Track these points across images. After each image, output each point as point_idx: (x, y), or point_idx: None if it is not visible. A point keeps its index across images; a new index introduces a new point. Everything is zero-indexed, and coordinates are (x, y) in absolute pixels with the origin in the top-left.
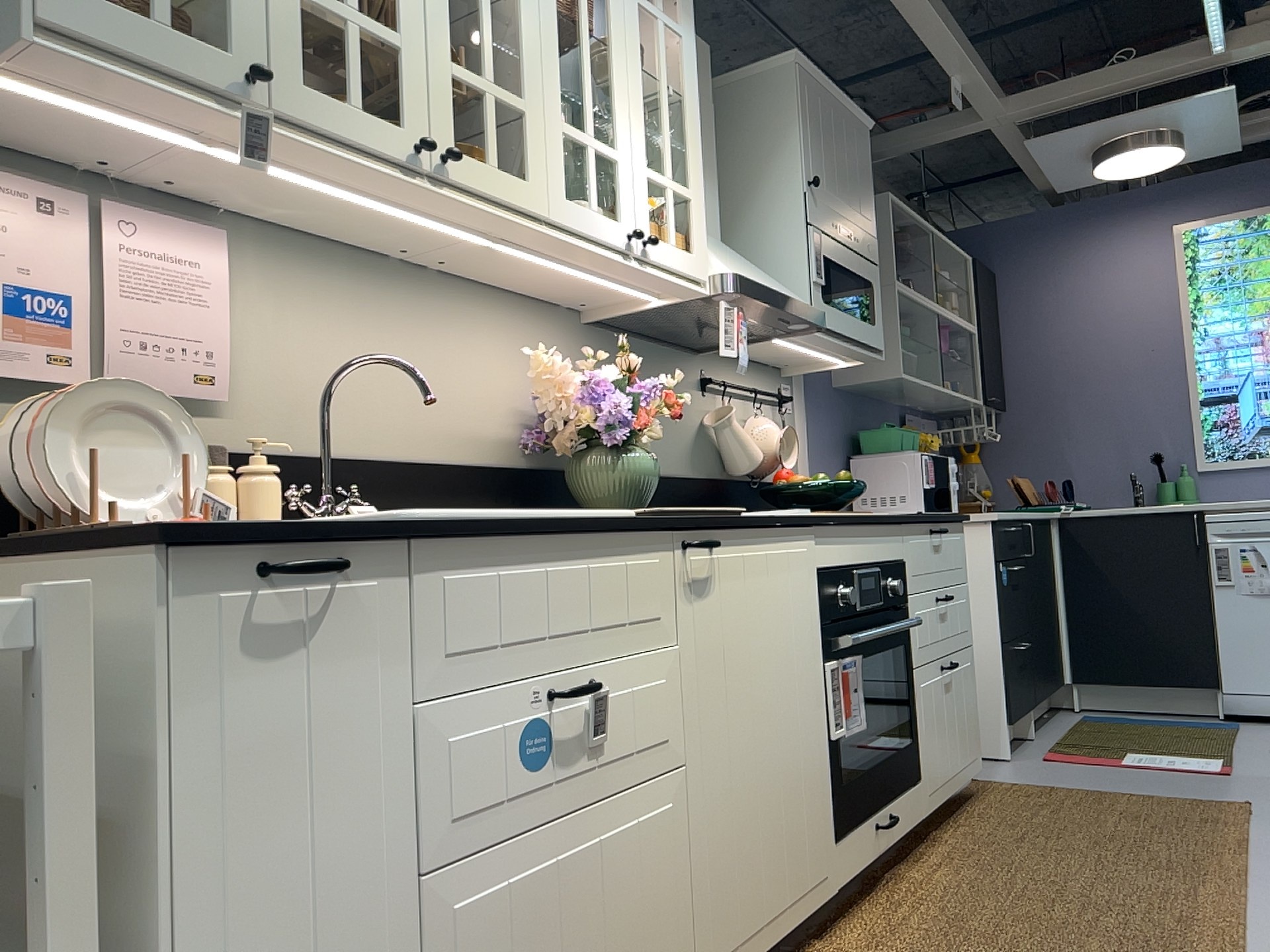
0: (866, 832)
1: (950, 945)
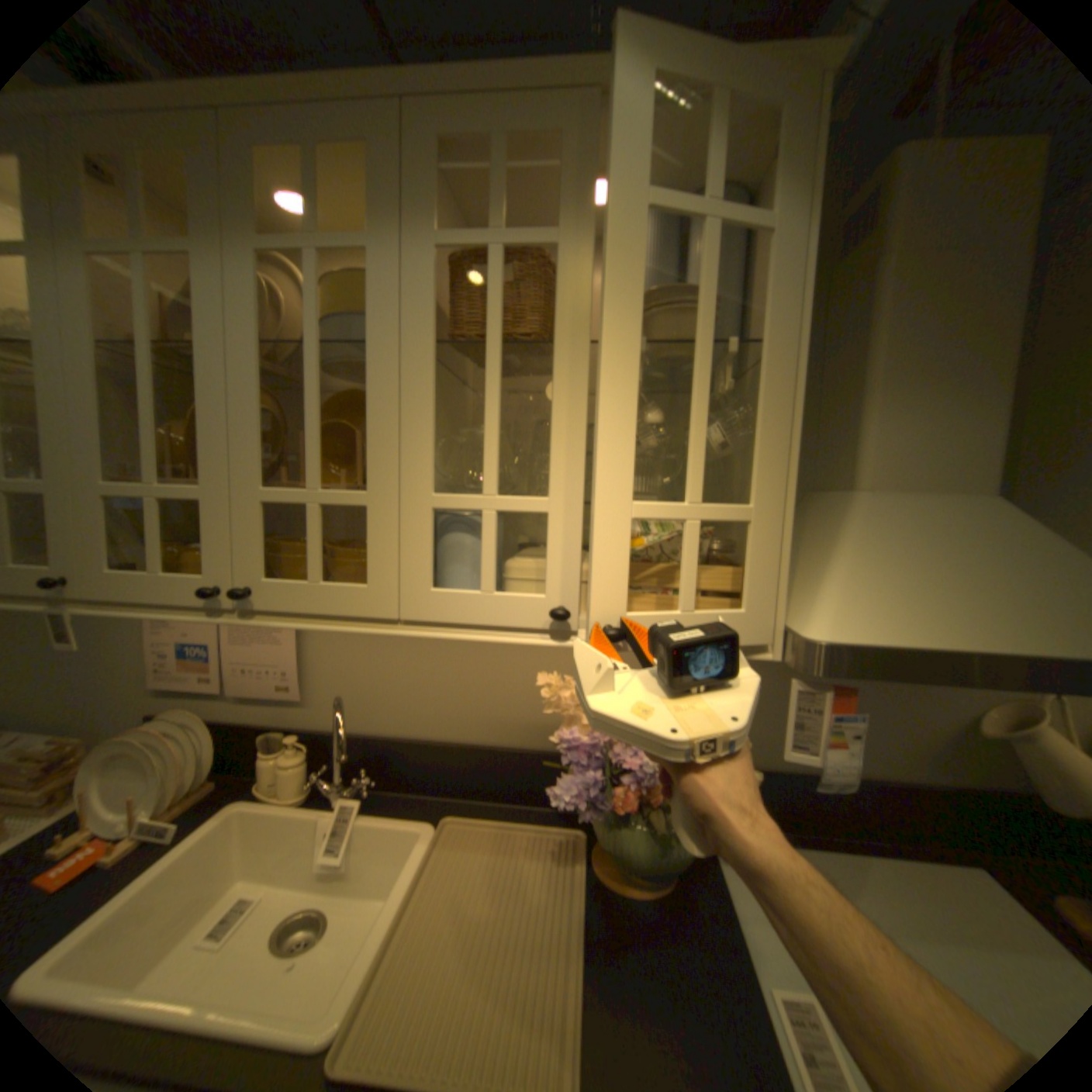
0: None
1: None
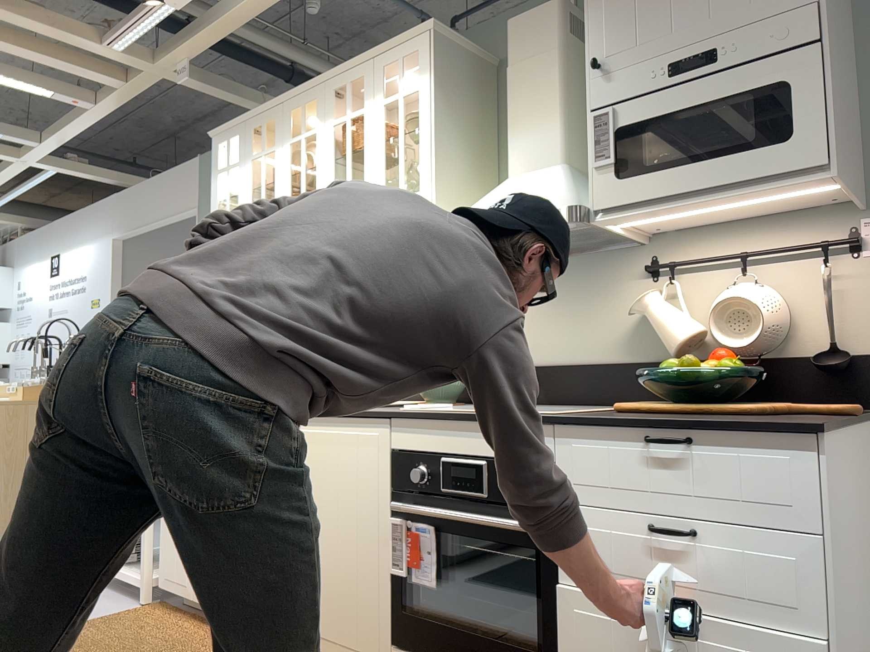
0: None
1: None
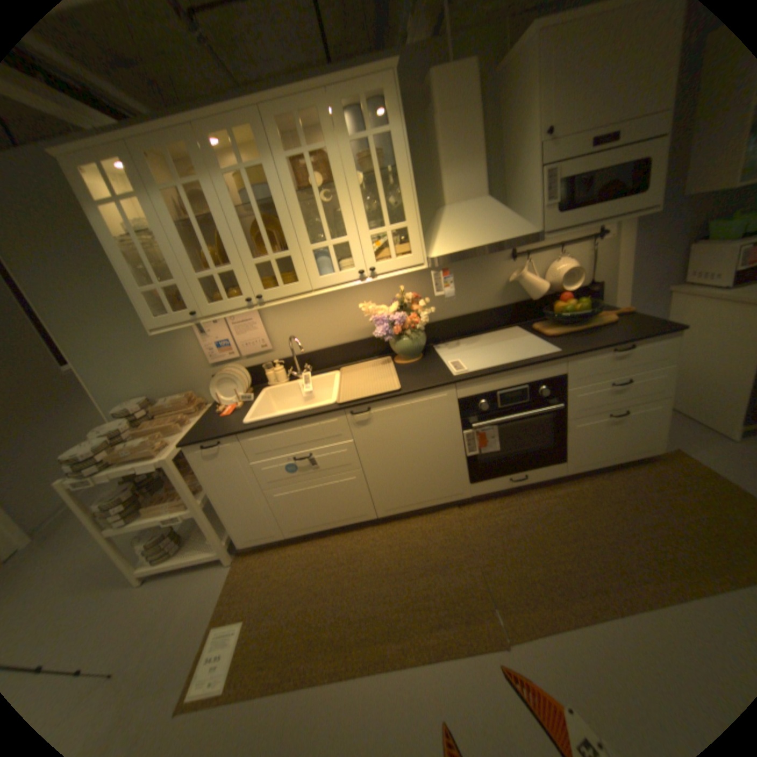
0: (499, 481)
1: (492, 536)
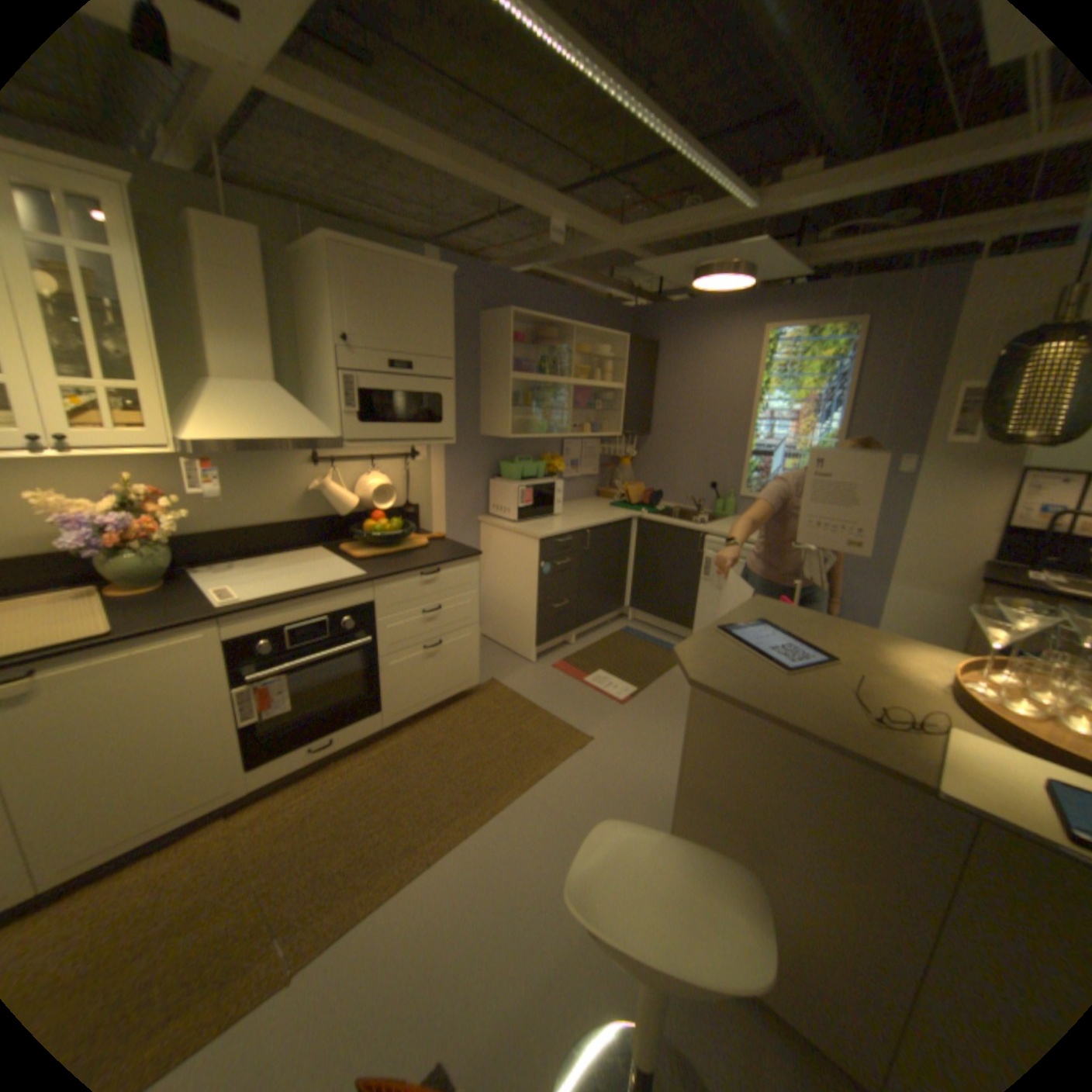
0: (292, 757)
1: (279, 838)
